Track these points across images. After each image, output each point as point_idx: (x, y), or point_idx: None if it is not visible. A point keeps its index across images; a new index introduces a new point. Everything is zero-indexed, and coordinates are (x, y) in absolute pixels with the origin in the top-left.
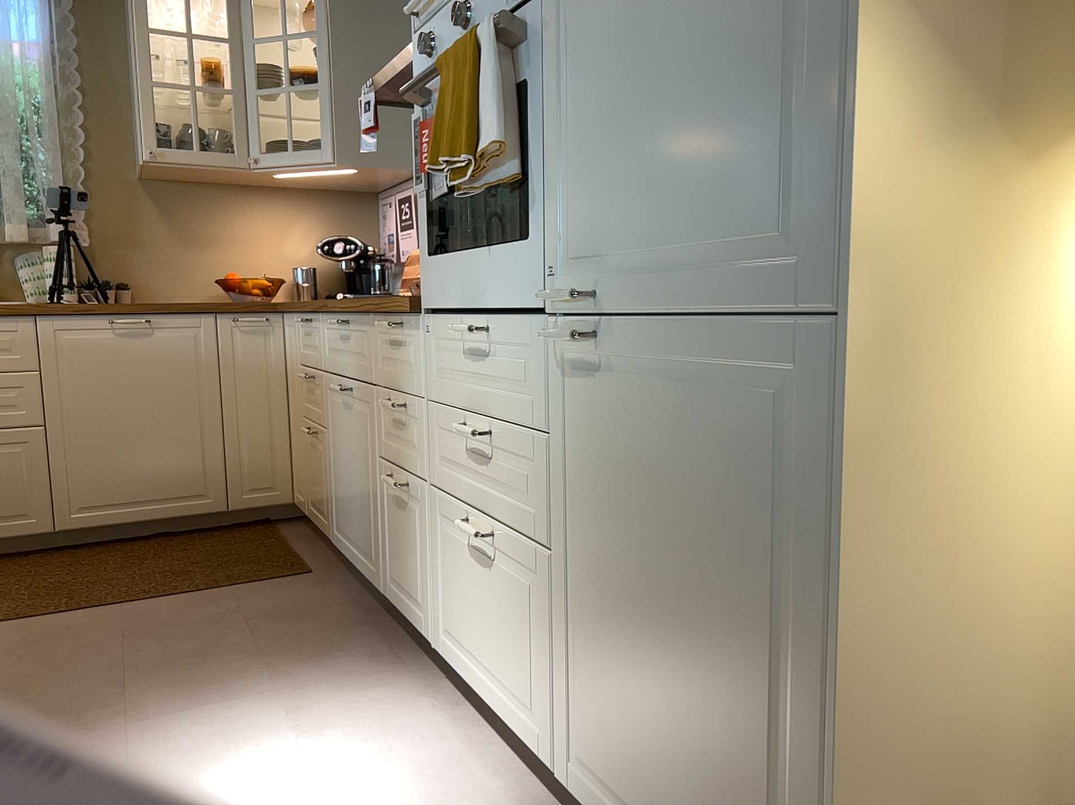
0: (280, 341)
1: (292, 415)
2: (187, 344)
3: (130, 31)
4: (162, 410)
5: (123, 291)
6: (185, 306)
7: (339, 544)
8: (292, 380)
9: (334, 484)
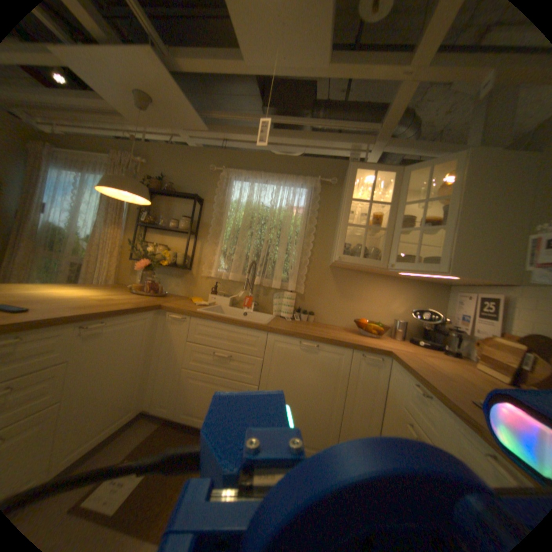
0: (388, 374)
1: (387, 427)
2: (335, 363)
3: (341, 202)
4: (314, 396)
5: (311, 315)
6: (339, 343)
7: None
8: (393, 407)
9: None
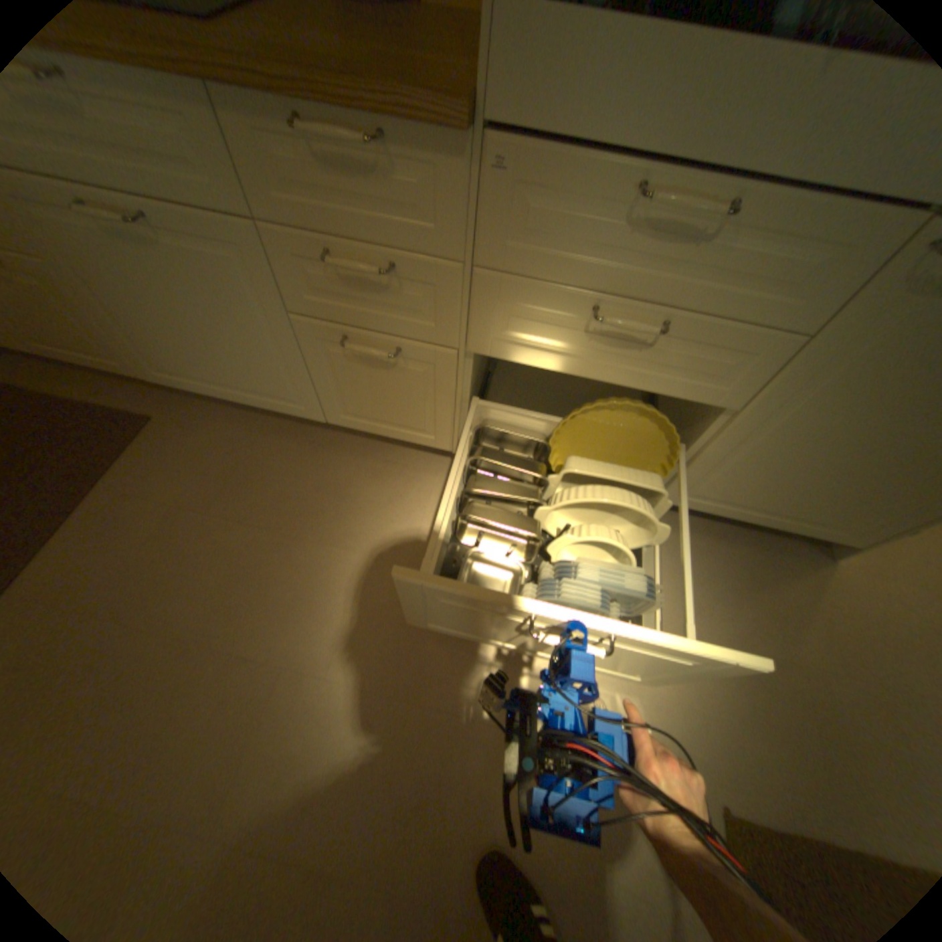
0: None
1: None
2: None
3: None
4: None
5: None
6: None
7: (174, 382)
8: None
9: (123, 328)
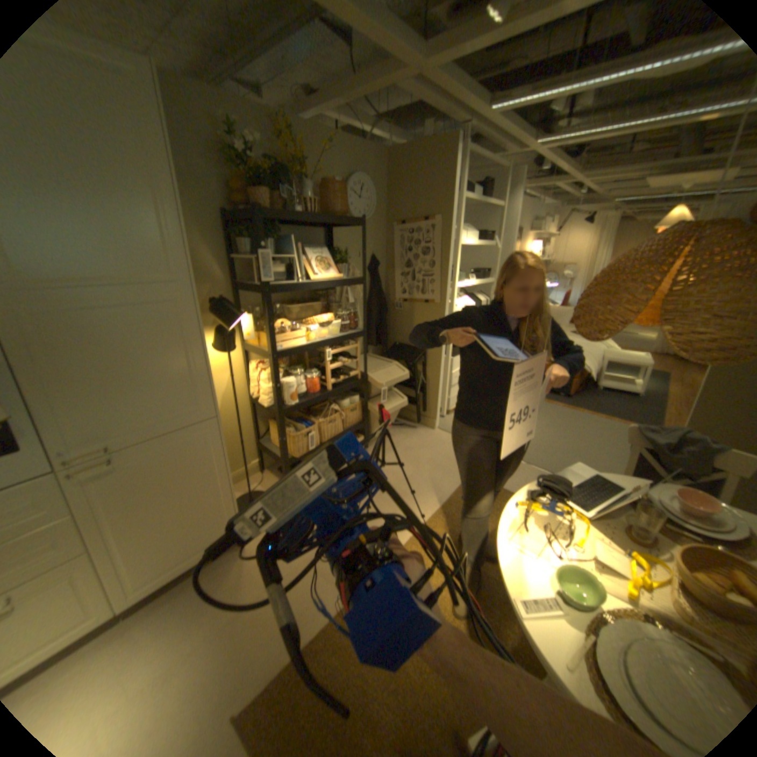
0: None
1: None
2: None
3: None
4: None
5: None
6: None
7: None
8: None
9: None
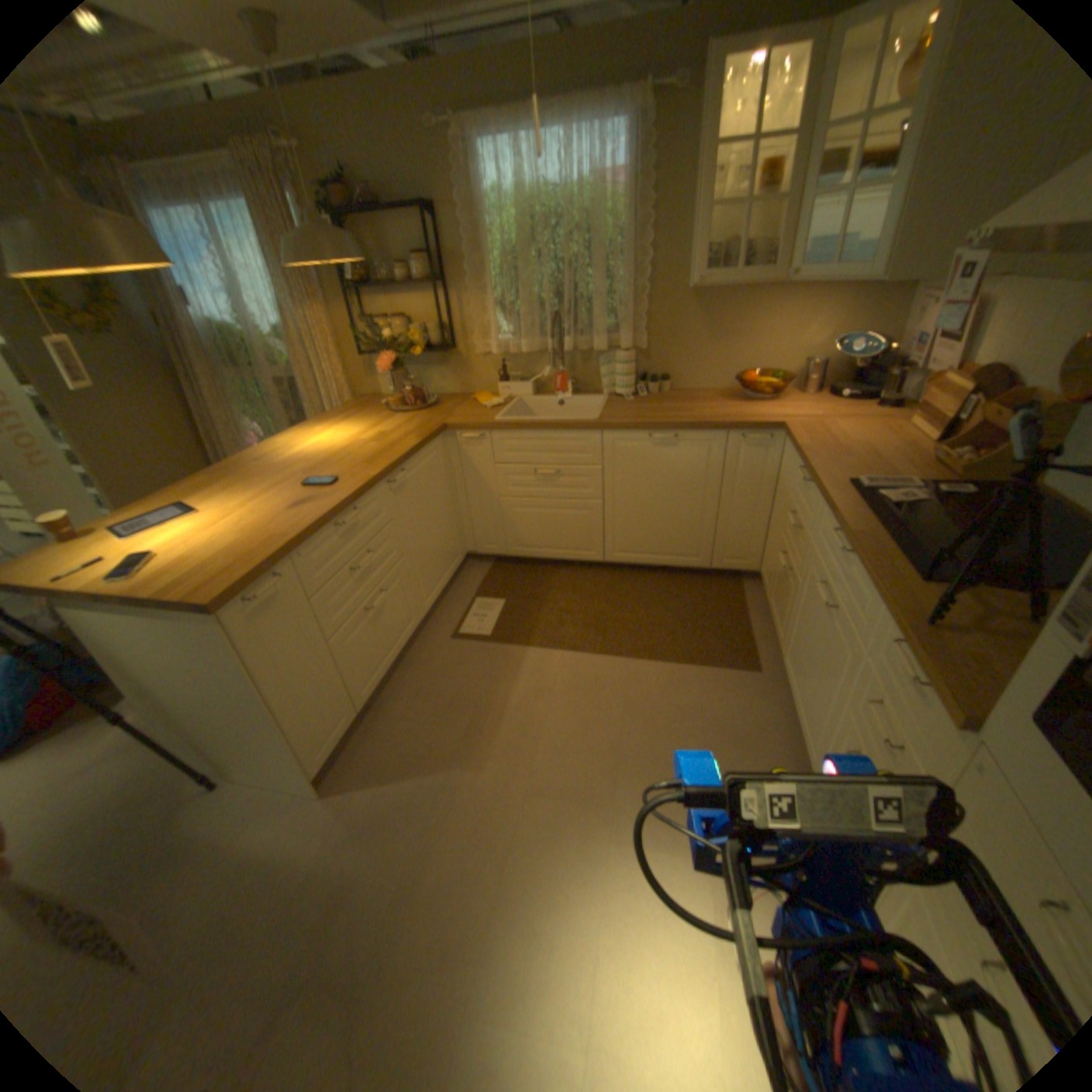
0: (778, 455)
1: (773, 518)
2: (701, 454)
3: (700, 134)
4: (676, 499)
5: (664, 381)
6: (704, 426)
7: (788, 674)
8: (780, 494)
9: (796, 632)
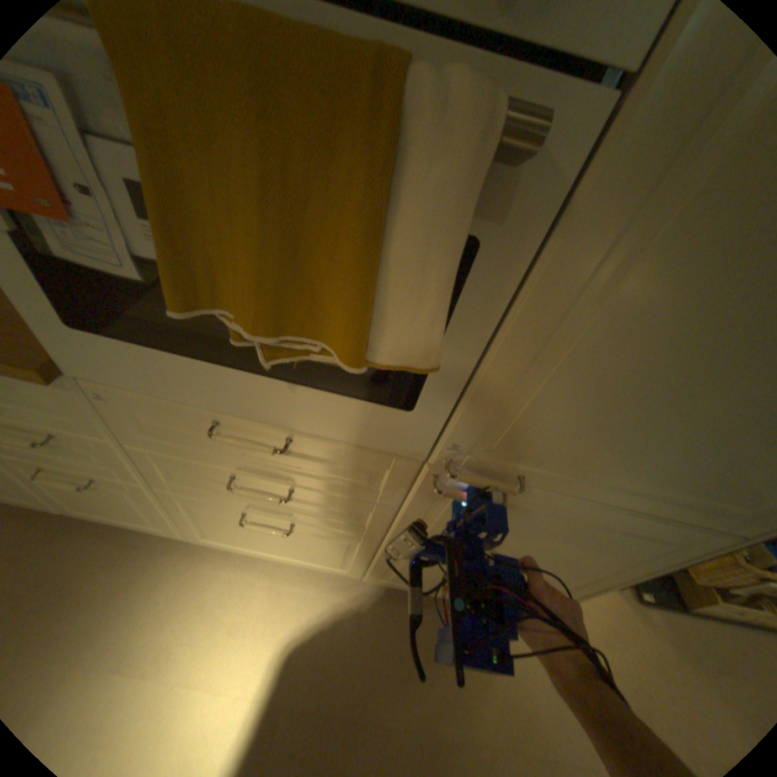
0: None
1: None
2: None
3: None
4: None
5: None
6: None
7: None
8: None
9: None
